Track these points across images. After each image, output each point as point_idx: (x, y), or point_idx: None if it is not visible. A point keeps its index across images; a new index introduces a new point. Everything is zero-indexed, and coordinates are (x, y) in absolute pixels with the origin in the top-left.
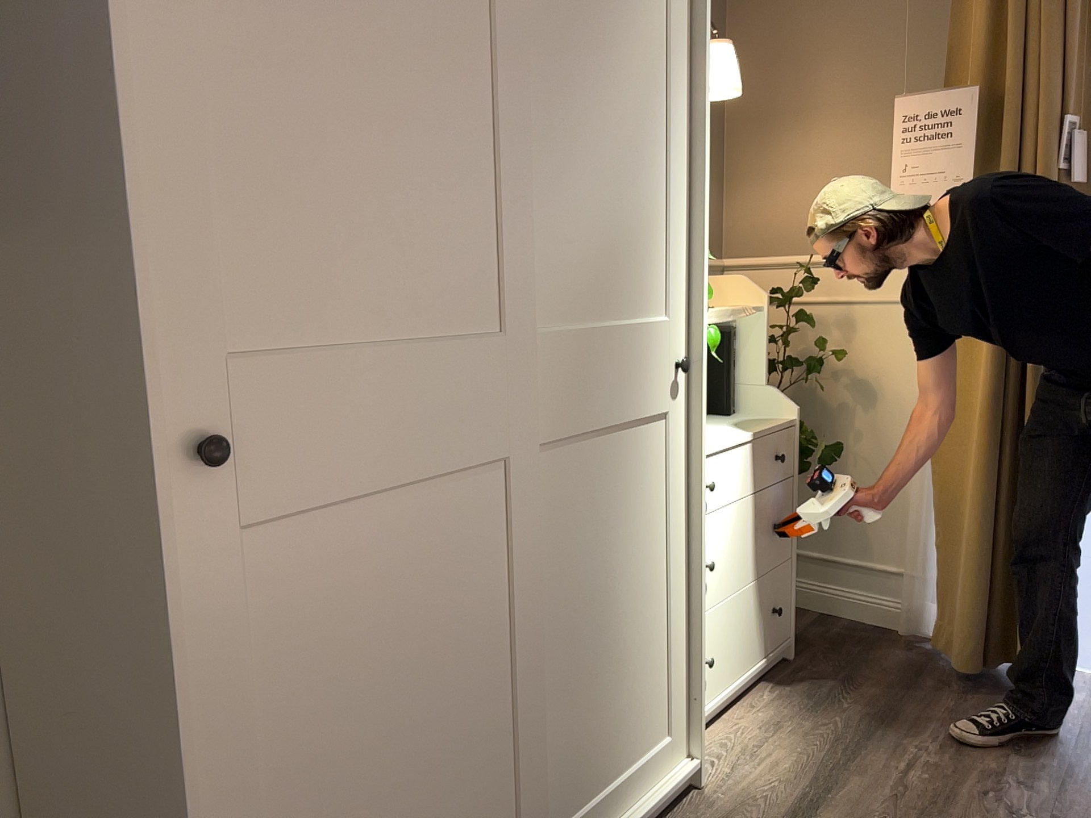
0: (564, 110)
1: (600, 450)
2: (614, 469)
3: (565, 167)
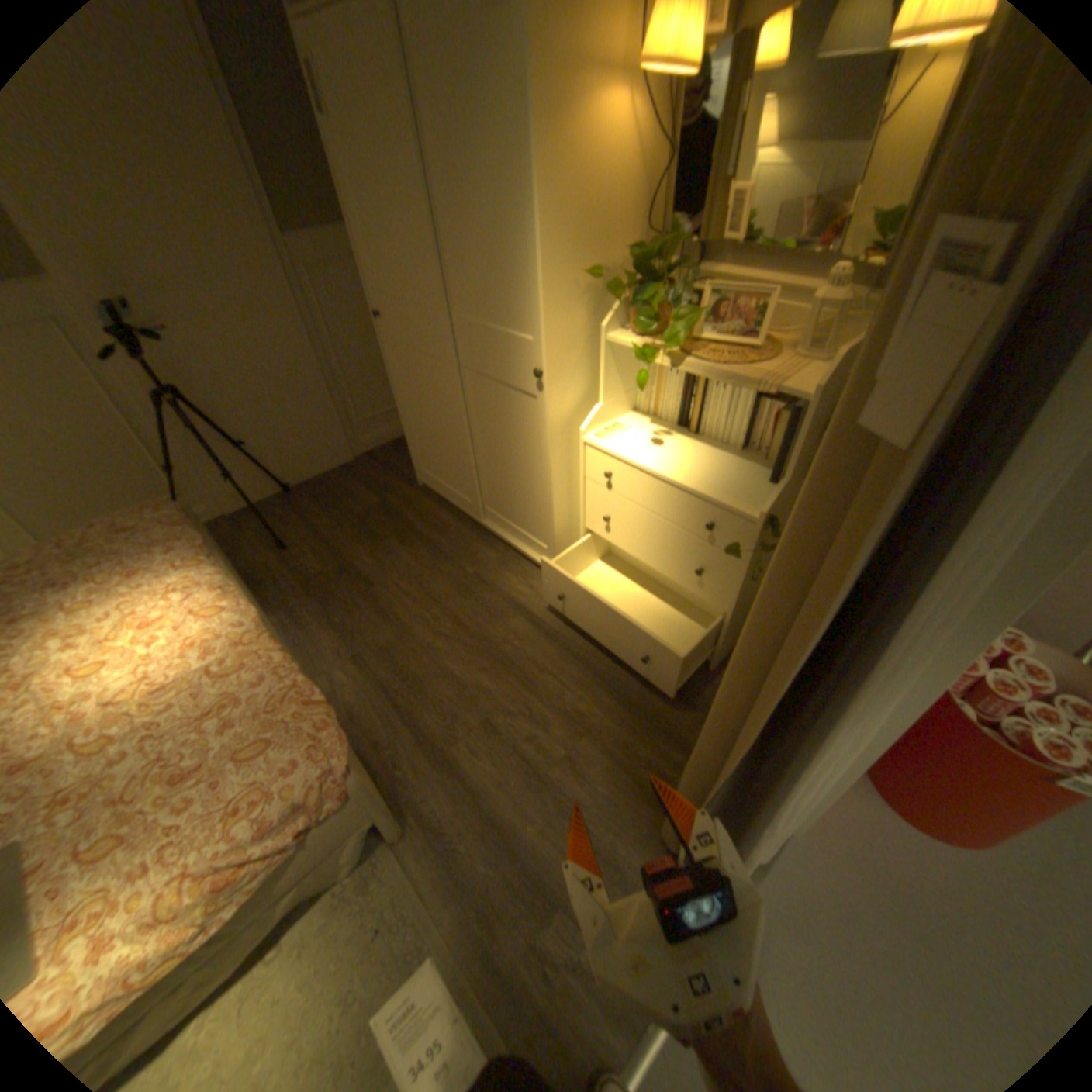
0: (450, 178)
1: (496, 390)
2: (506, 407)
3: (456, 217)
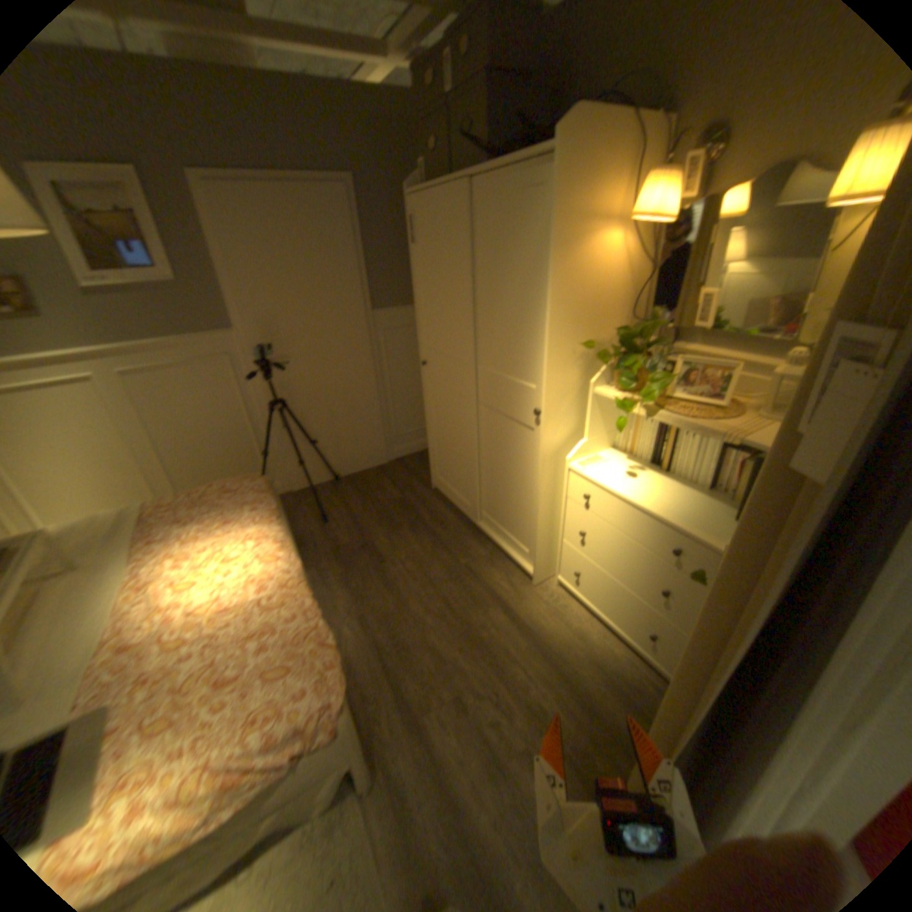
0: (489, 282)
1: (502, 423)
2: (508, 435)
3: (489, 305)
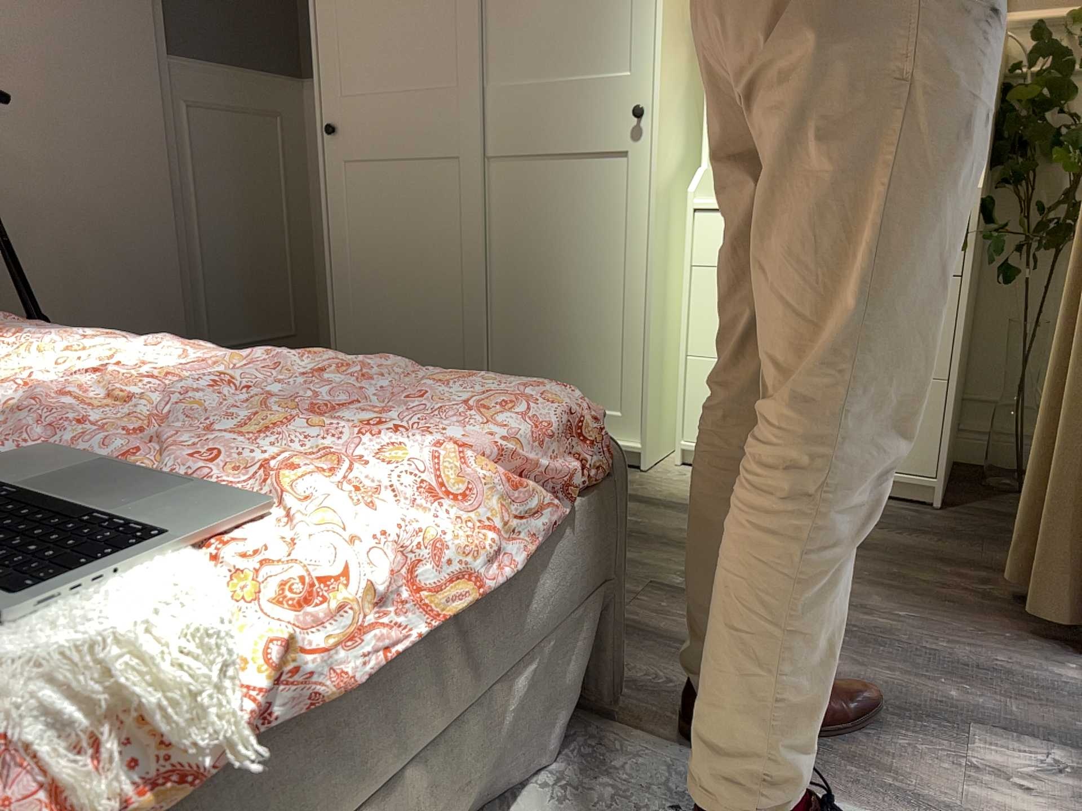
0: None
1: (549, 172)
2: (565, 190)
3: None
